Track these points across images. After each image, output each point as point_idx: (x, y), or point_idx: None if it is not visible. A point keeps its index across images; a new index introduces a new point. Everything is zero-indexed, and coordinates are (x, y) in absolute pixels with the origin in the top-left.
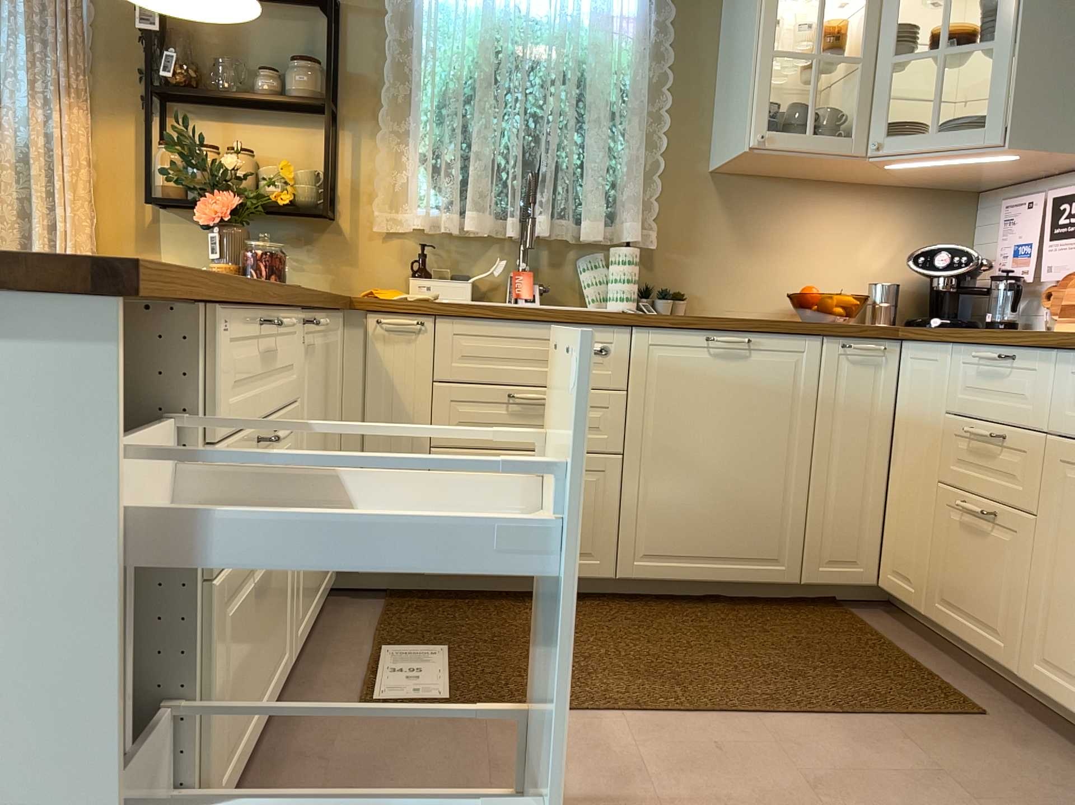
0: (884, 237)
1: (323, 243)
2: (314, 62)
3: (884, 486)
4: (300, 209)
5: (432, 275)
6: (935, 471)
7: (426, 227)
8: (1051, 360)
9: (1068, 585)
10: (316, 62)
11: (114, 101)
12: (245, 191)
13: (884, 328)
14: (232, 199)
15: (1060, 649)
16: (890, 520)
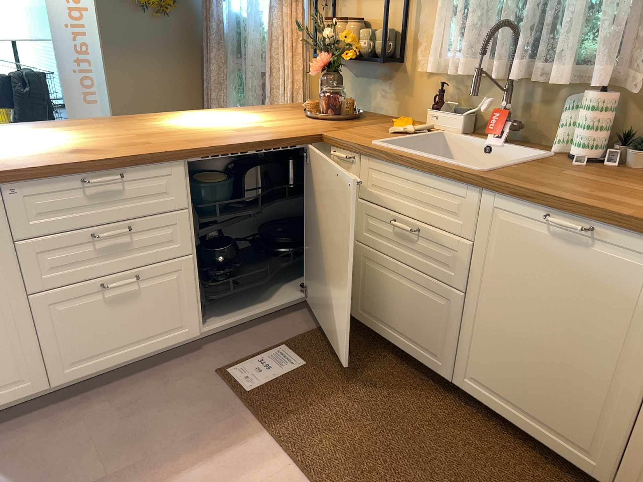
0: None
1: (394, 80)
2: None
3: None
4: (378, 57)
5: (443, 108)
6: None
7: (434, 72)
8: None
9: None
10: None
11: None
12: (333, 52)
13: None
14: (325, 58)
15: None
16: None
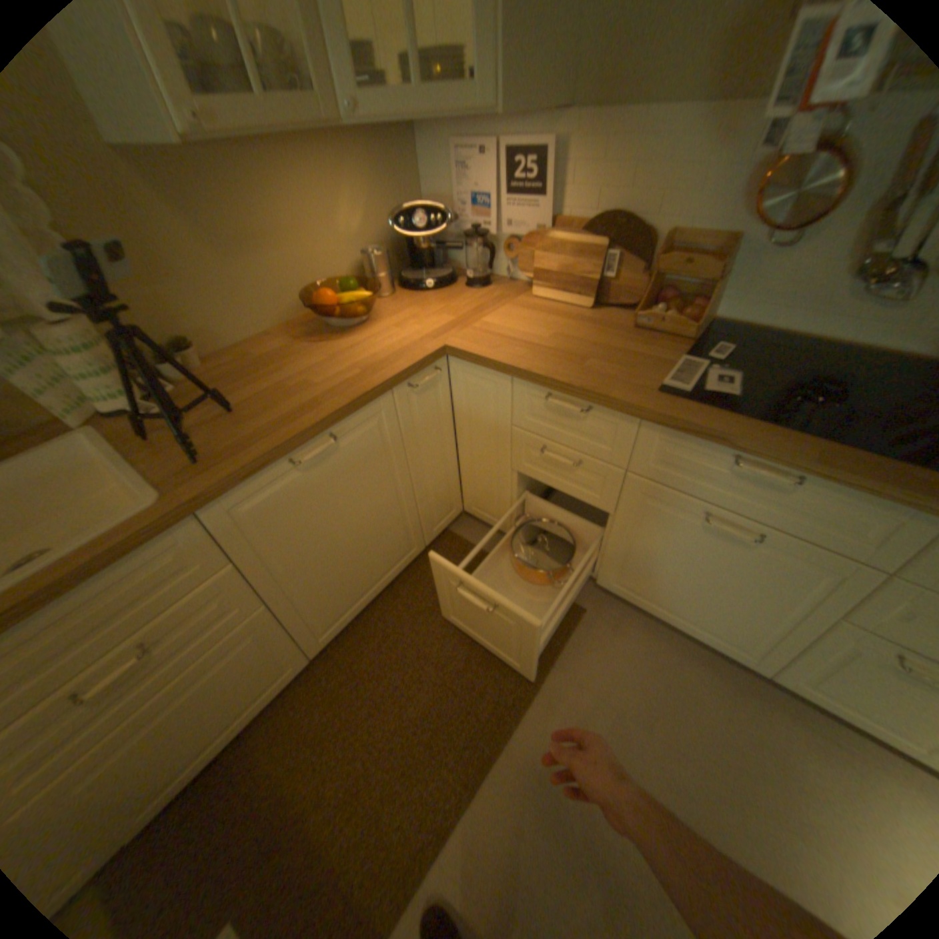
0: (351, 192)
1: None
2: None
3: (455, 459)
4: None
5: None
6: (505, 460)
7: None
8: (634, 420)
9: (642, 556)
10: None
11: None
12: None
13: (433, 351)
14: None
15: (633, 581)
16: (465, 477)
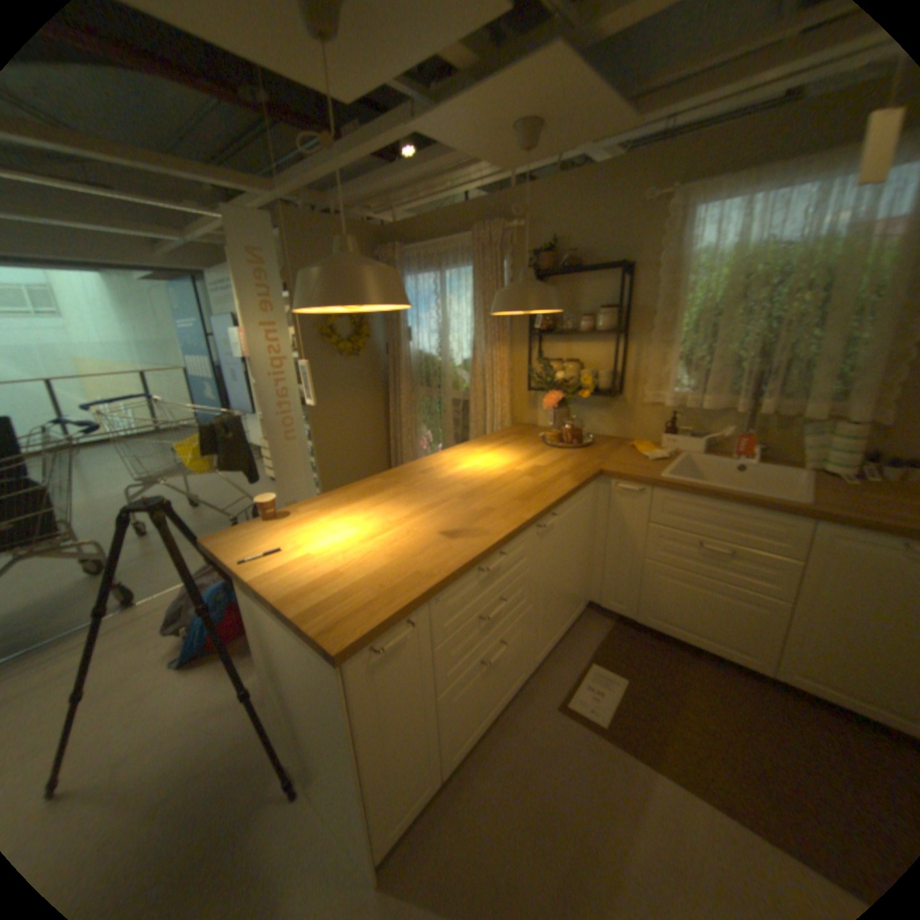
0: None
1: (614, 407)
2: (615, 302)
3: None
4: (601, 390)
5: (679, 432)
6: None
7: (675, 405)
8: None
9: None
10: (615, 303)
11: (518, 335)
12: (566, 389)
13: None
14: (559, 394)
15: None
16: None
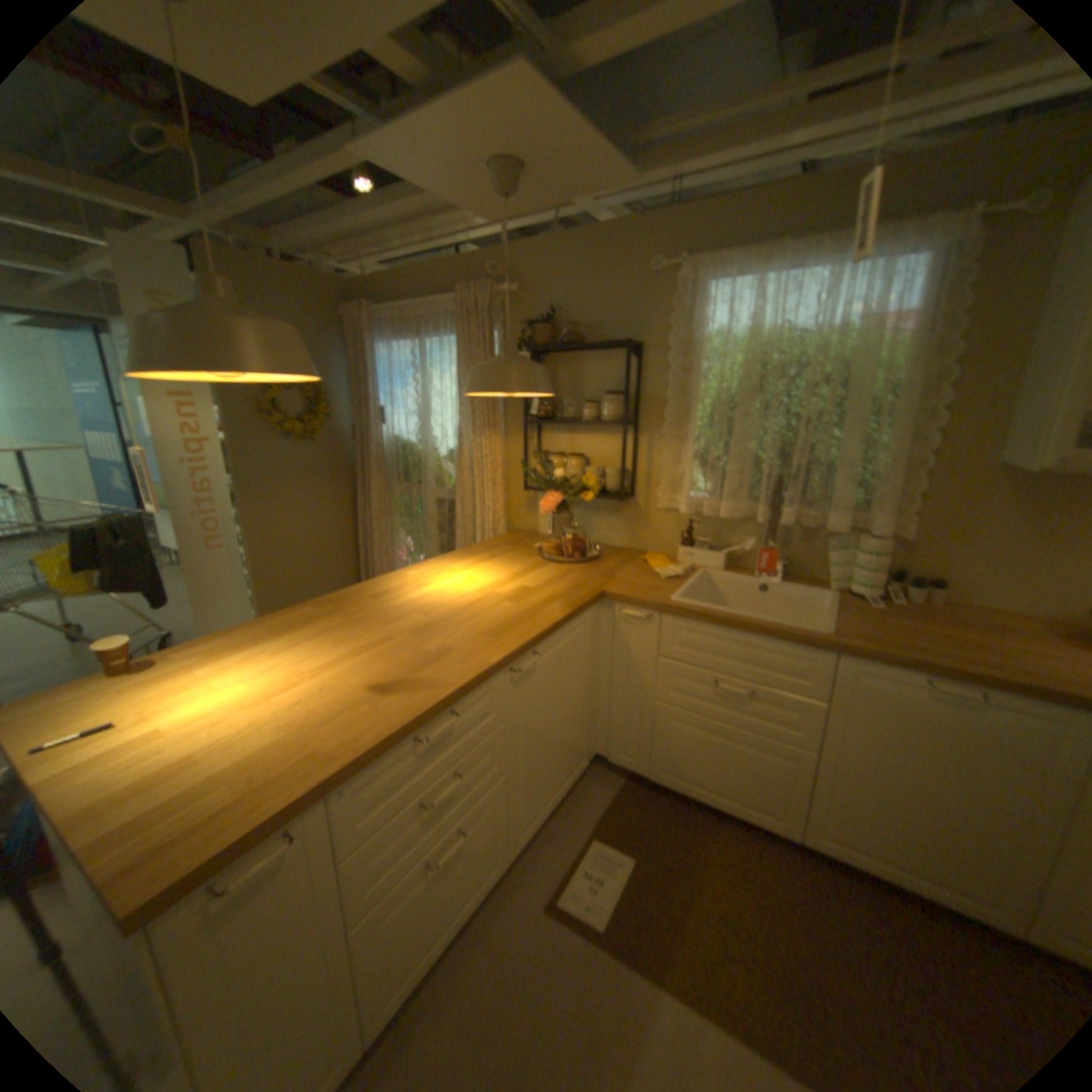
0: None
1: (625, 513)
2: (622, 388)
3: None
4: (609, 492)
5: (697, 544)
6: None
7: (690, 513)
8: None
9: None
10: (622, 389)
11: (514, 423)
12: (566, 491)
13: None
14: (558, 497)
15: None
16: None
